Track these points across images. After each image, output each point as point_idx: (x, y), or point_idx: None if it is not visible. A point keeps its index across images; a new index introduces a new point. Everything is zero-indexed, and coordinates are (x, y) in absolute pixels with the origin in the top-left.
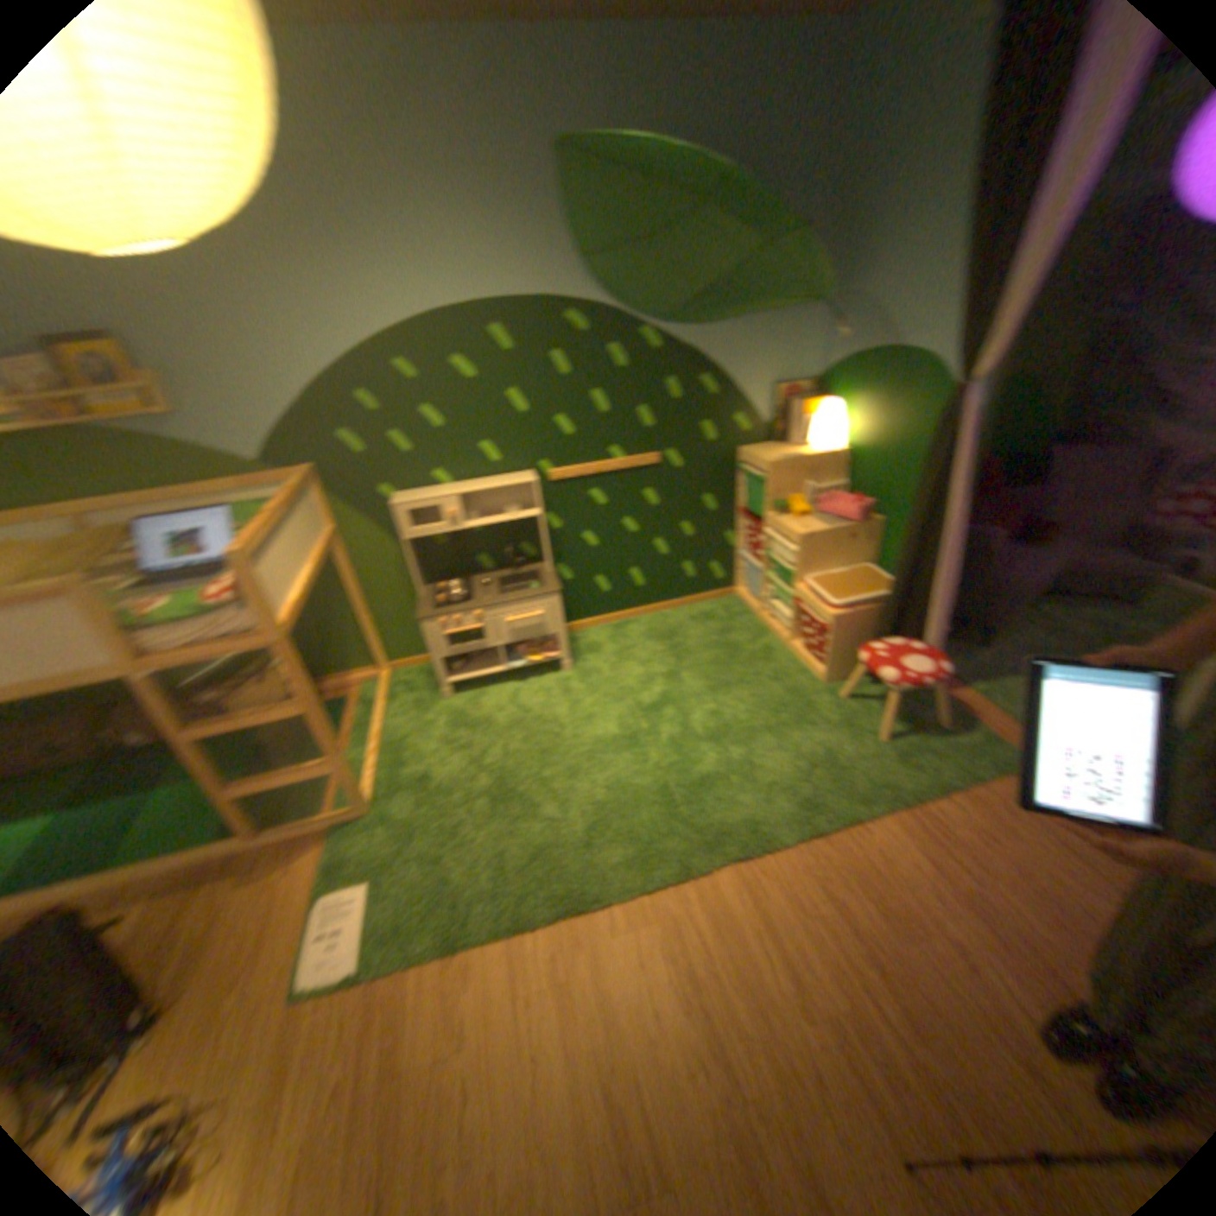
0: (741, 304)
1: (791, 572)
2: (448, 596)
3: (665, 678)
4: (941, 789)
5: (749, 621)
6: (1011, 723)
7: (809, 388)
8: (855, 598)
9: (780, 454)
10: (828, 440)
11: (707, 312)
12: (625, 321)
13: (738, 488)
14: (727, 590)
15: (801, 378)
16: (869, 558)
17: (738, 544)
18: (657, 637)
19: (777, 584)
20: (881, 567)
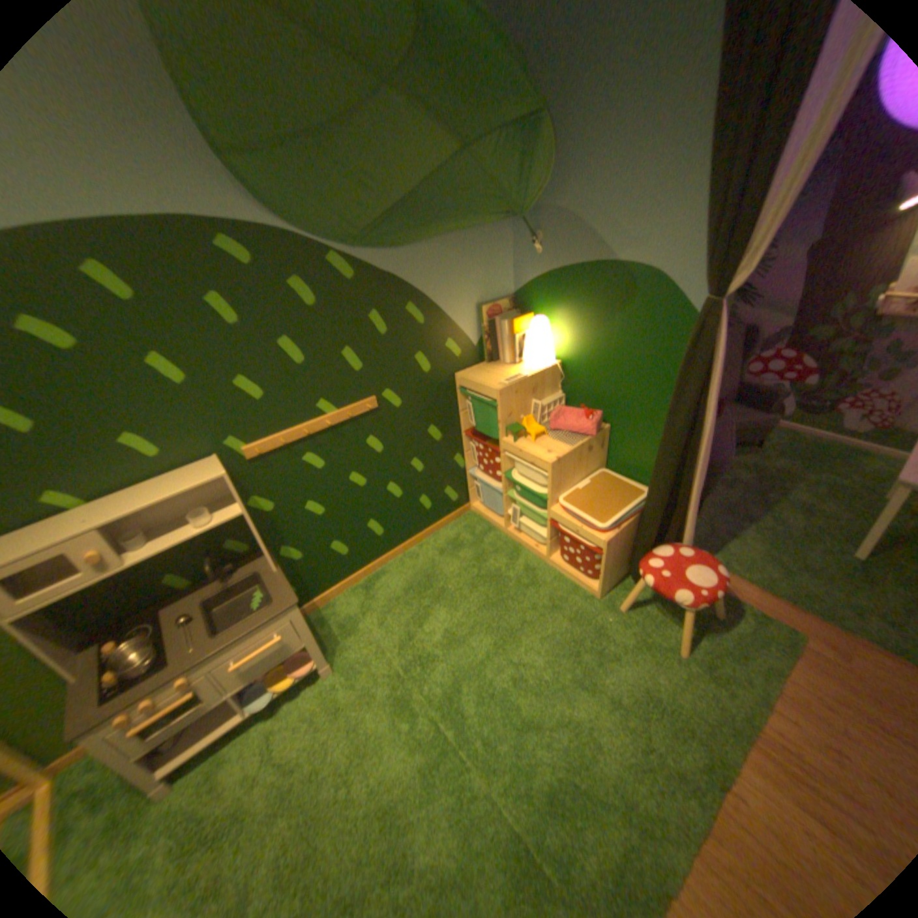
0: (440, 222)
1: (544, 495)
2: (128, 670)
3: (447, 642)
4: (764, 701)
5: (499, 537)
6: (760, 591)
7: (510, 305)
8: (617, 513)
9: (503, 376)
10: (545, 356)
11: (405, 232)
12: (309, 246)
13: (462, 412)
14: (465, 507)
15: (502, 296)
16: (603, 461)
17: (469, 464)
18: (418, 585)
19: (526, 503)
20: (614, 468)
